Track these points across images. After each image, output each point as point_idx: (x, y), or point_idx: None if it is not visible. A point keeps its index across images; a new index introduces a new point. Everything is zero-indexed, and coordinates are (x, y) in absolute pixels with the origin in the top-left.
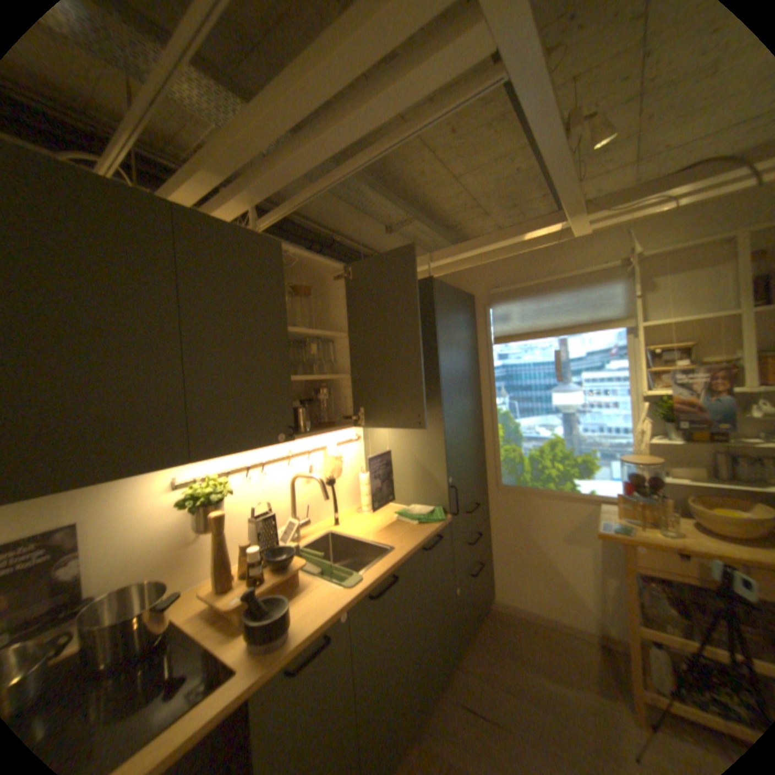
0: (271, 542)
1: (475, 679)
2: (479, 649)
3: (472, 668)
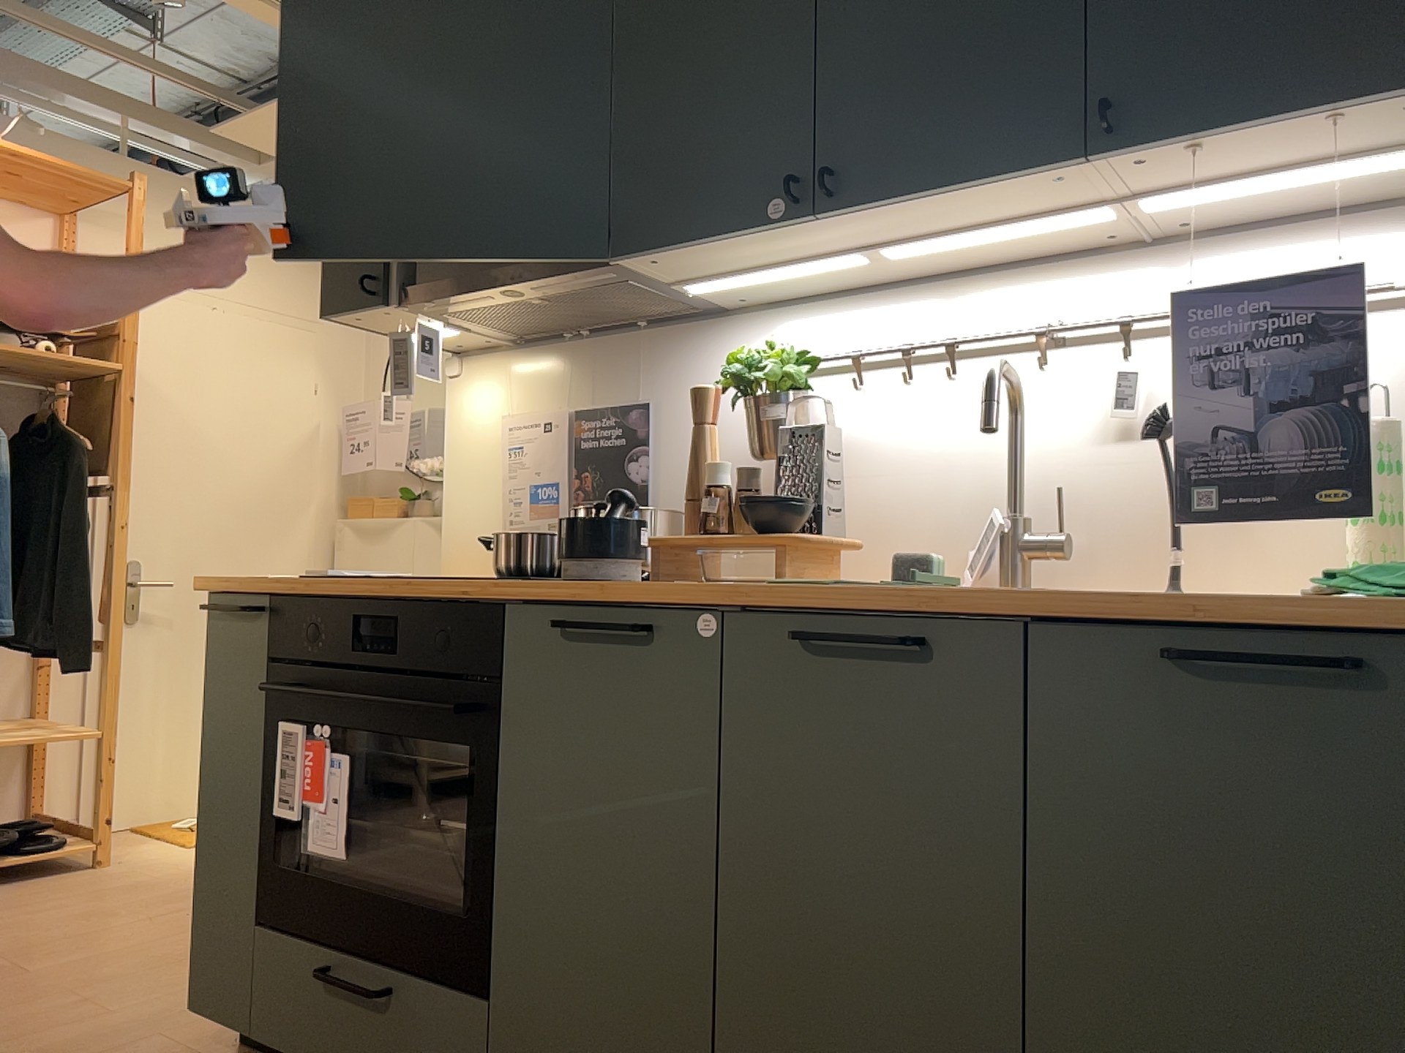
0: (822, 500)
1: None
2: None
3: None
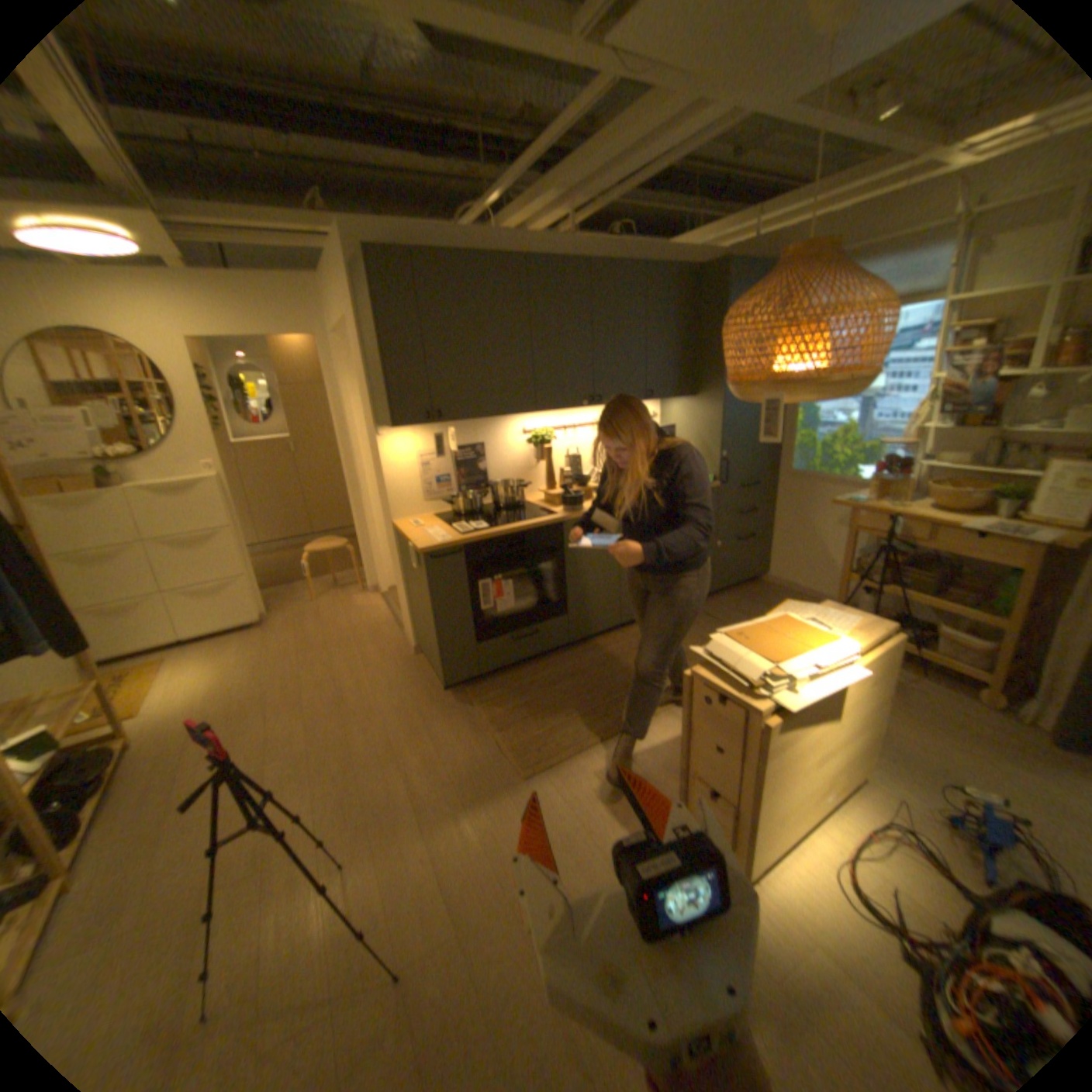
0: (575, 474)
1: (720, 606)
2: (734, 596)
3: (722, 602)
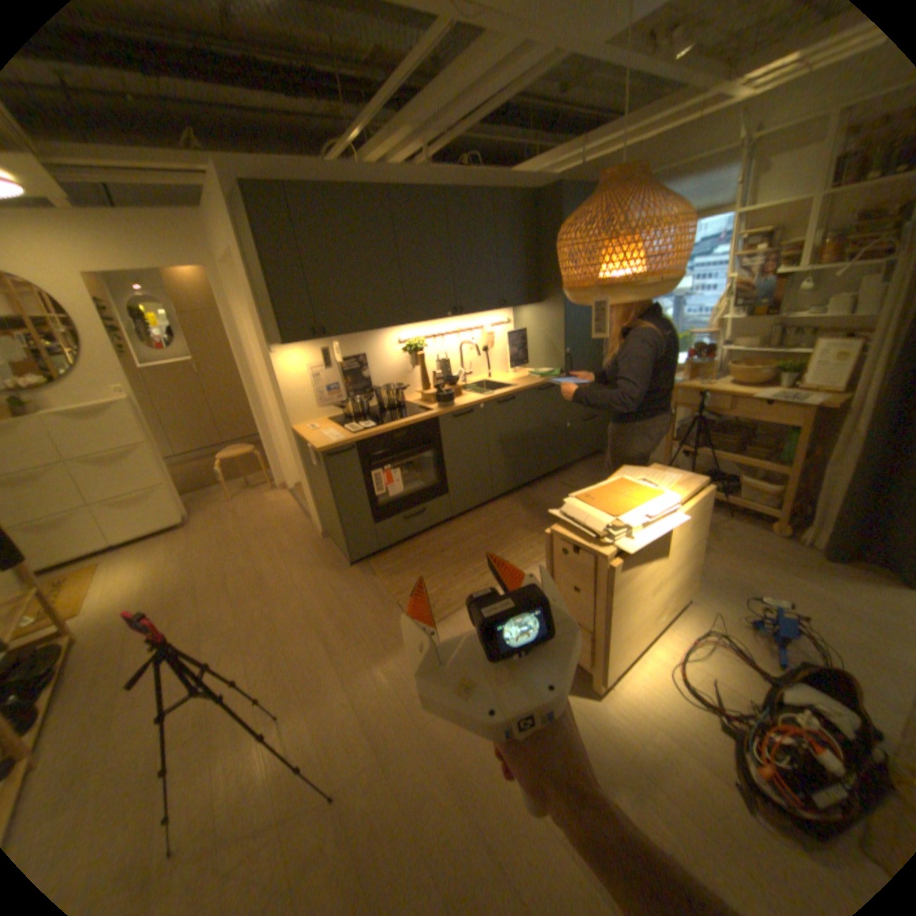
0: (446, 376)
1: (572, 476)
2: (583, 467)
3: (573, 473)
